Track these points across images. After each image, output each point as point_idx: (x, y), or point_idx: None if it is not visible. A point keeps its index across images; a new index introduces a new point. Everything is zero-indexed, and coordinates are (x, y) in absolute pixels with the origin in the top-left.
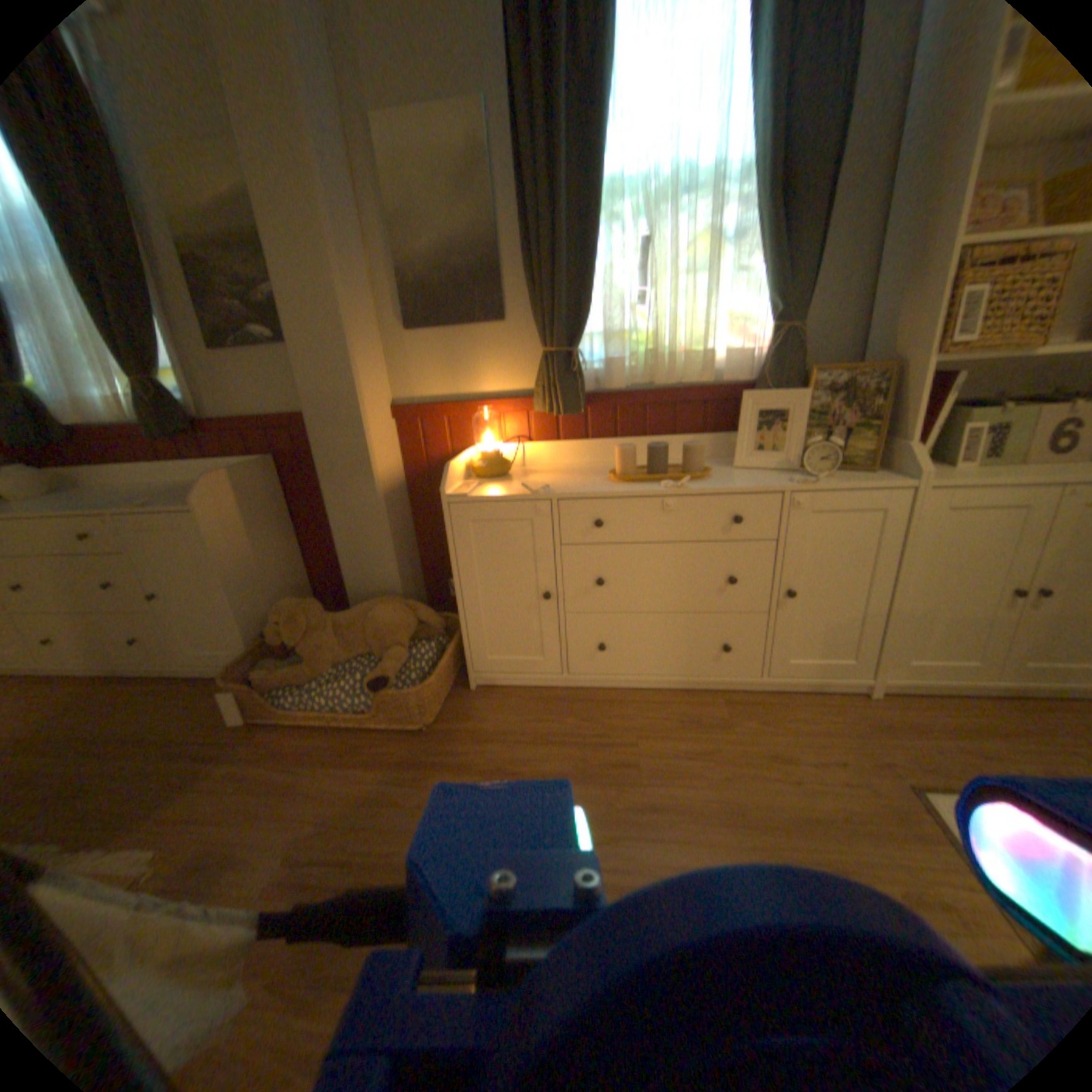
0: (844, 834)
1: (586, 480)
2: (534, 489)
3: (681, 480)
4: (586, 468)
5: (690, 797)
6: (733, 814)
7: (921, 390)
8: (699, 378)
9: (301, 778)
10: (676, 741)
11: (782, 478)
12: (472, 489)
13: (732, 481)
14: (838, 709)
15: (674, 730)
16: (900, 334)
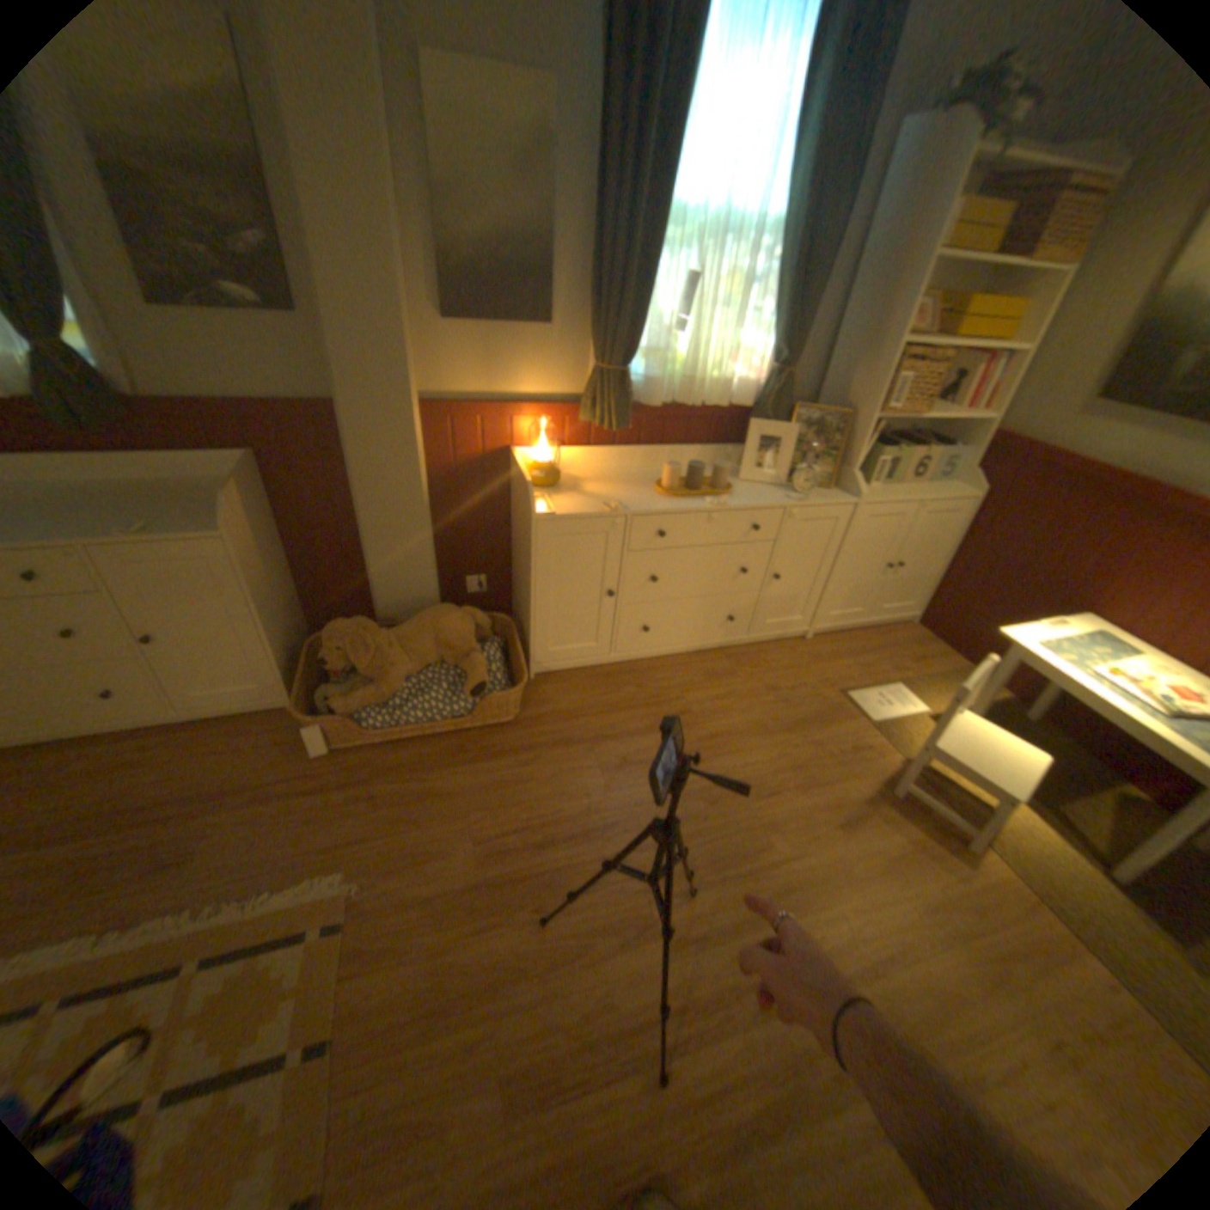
0: (814, 726)
1: (635, 494)
2: (603, 506)
3: (711, 496)
4: (617, 475)
5: (728, 725)
6: (756, 729)
7: (862, 437)
8: (715, 404)
9: (427, 783)
10: (704, 691)
11: (776, 496)
12: (549, 507)
13: (746, 497)
14: (787, 650)
15: (698, 683)
16: (850, 390)
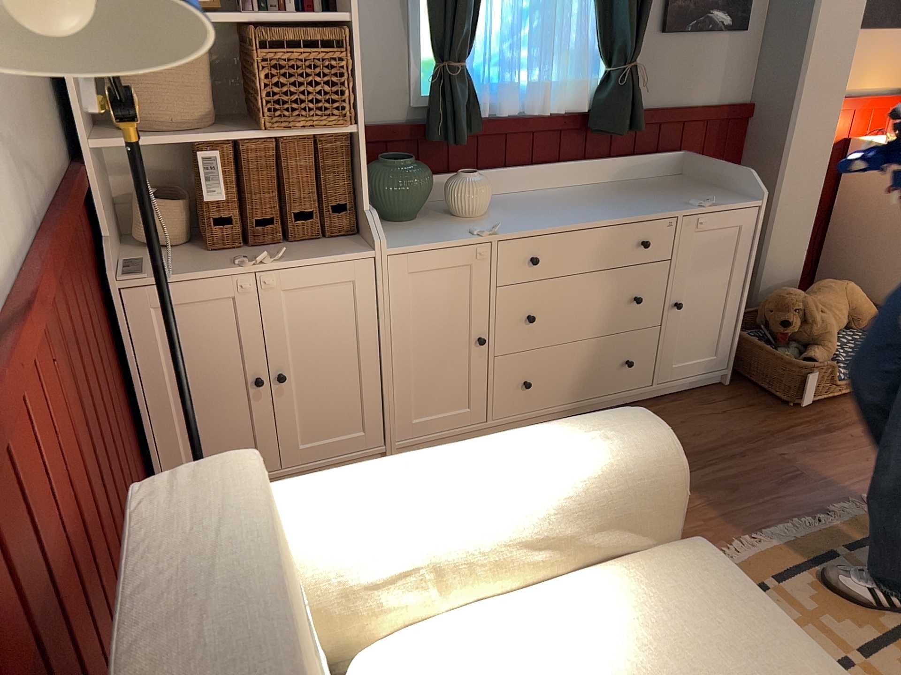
0: None
1: None
2: None
3: None
4: None
5: None
6: None
7: None
8: None
9: None
10: None
11: None
12: None
13: None
14: None
15: None
16: None
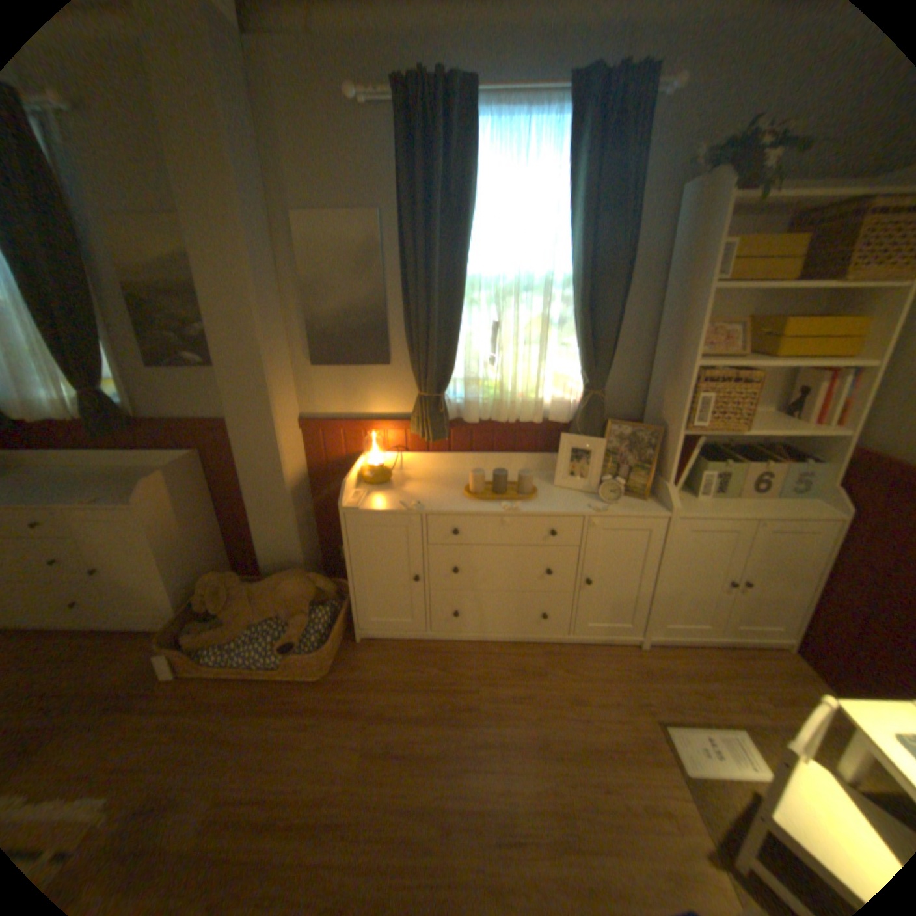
0: (612, 762)
1: (447, 493)
2: (408, 503)
3: (515, 499)
4: (448, 475)
5: (513, 736)
6: (541, 749)
7: (675, 450)
8: (531, 419)
9: (222, 727)
10: (506, 689)
11: (584, 502)
12: (361, 502)
13: (550, 502)
14: (619, 658)
15: (505, 678)
16: (664, 406)
